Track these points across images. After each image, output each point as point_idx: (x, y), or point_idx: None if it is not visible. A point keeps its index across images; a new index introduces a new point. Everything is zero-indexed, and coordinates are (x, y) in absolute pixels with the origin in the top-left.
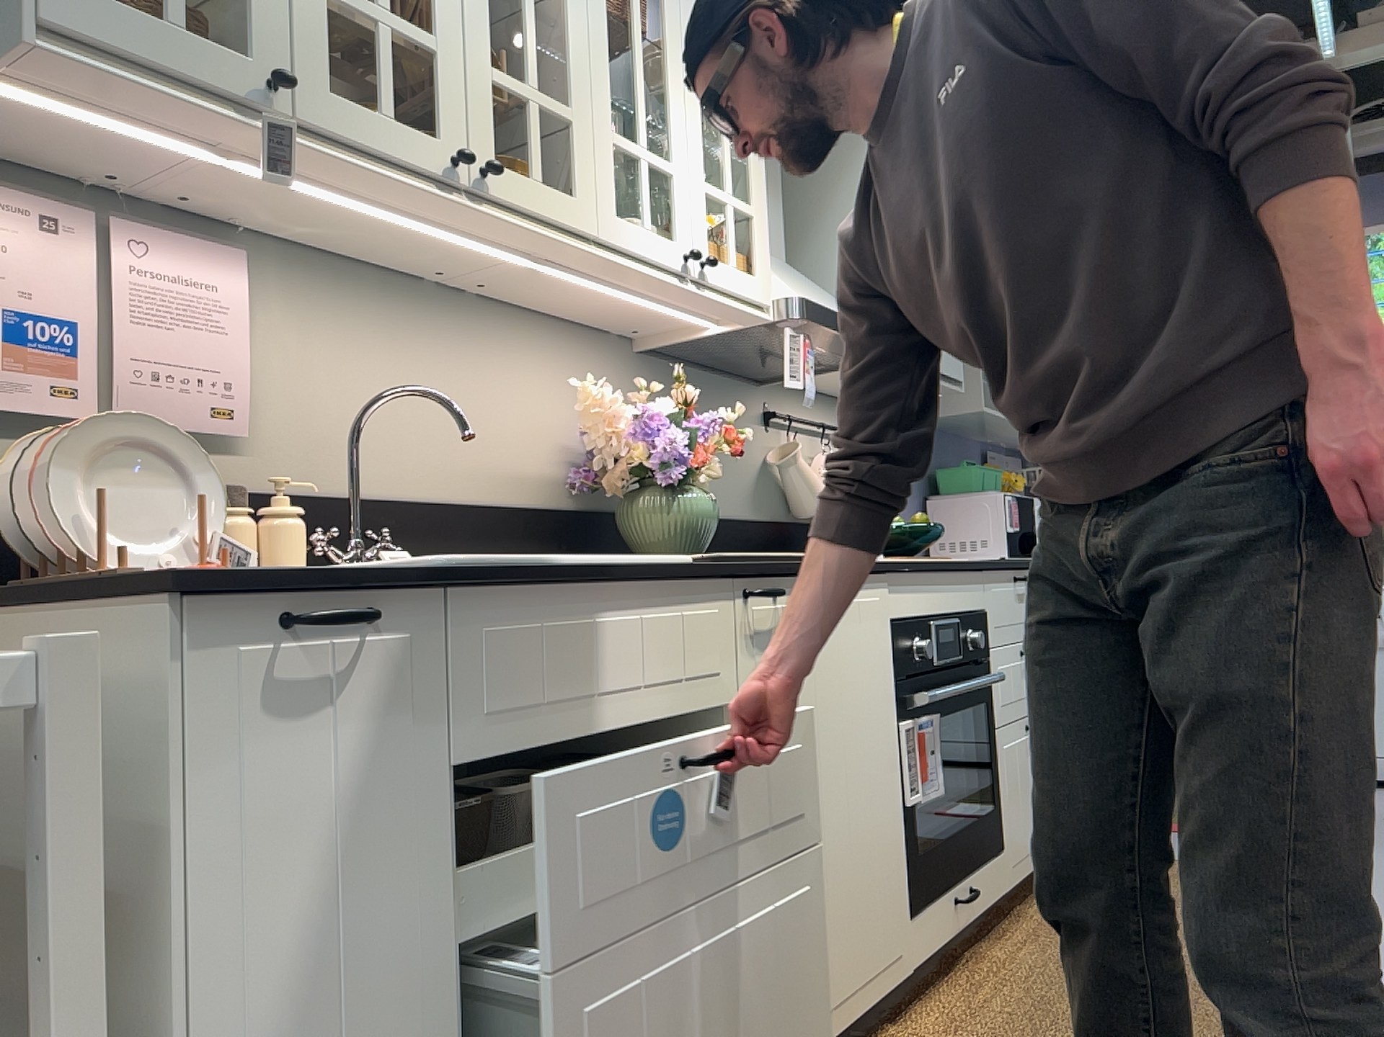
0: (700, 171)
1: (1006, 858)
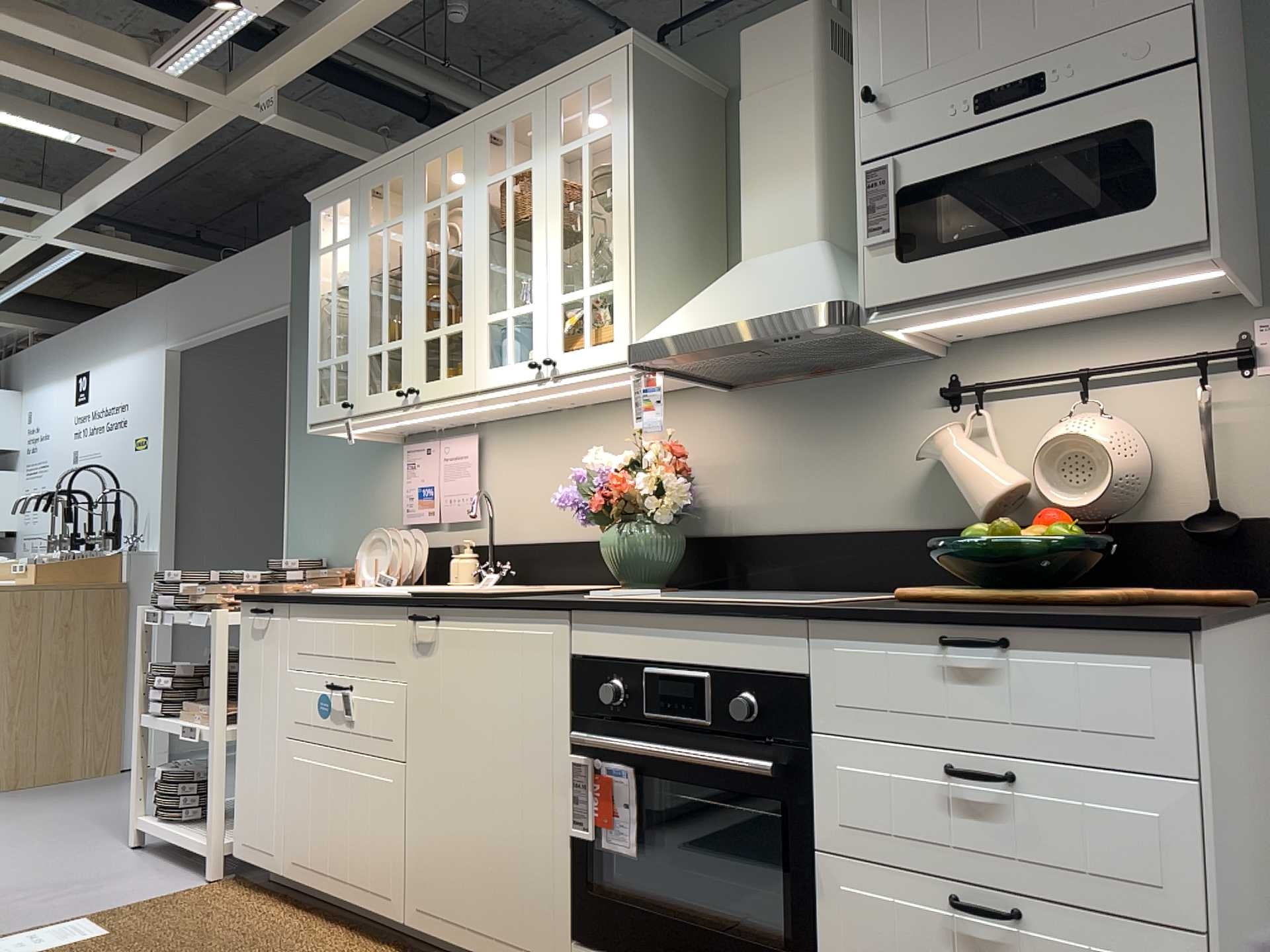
0: (554, 290)
1: None
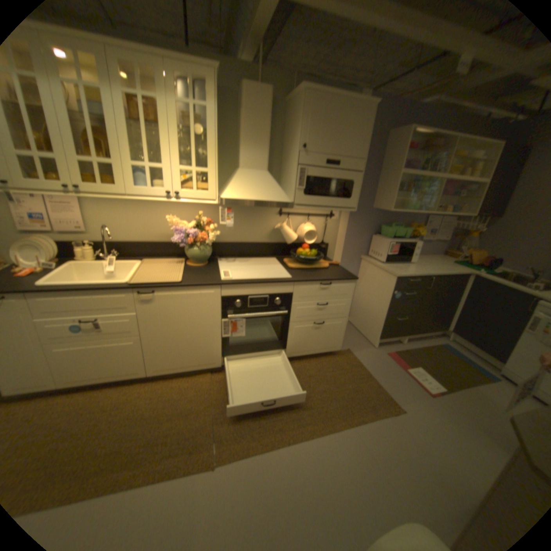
0: (176, 165)
1: (286, 352)
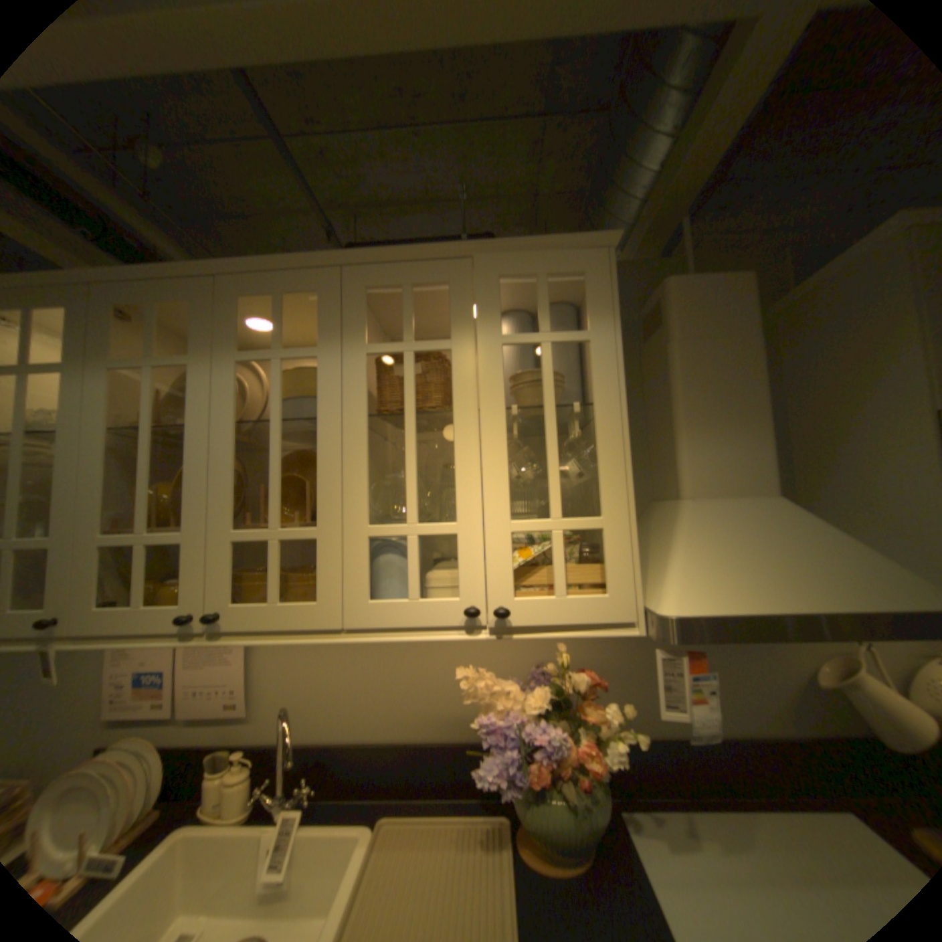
0: (500, 513)
1: None
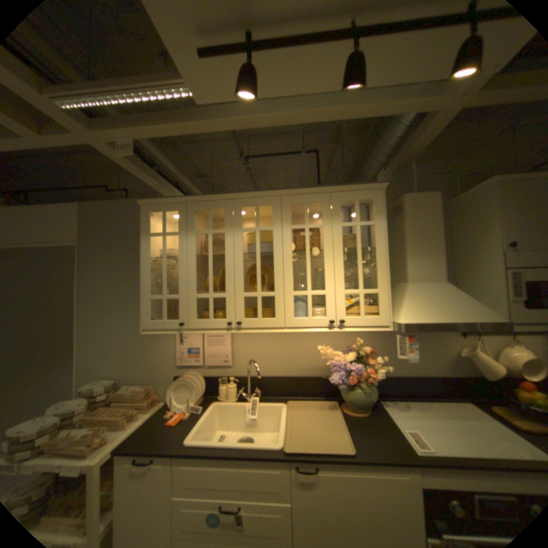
0: (341, 287)
1: None
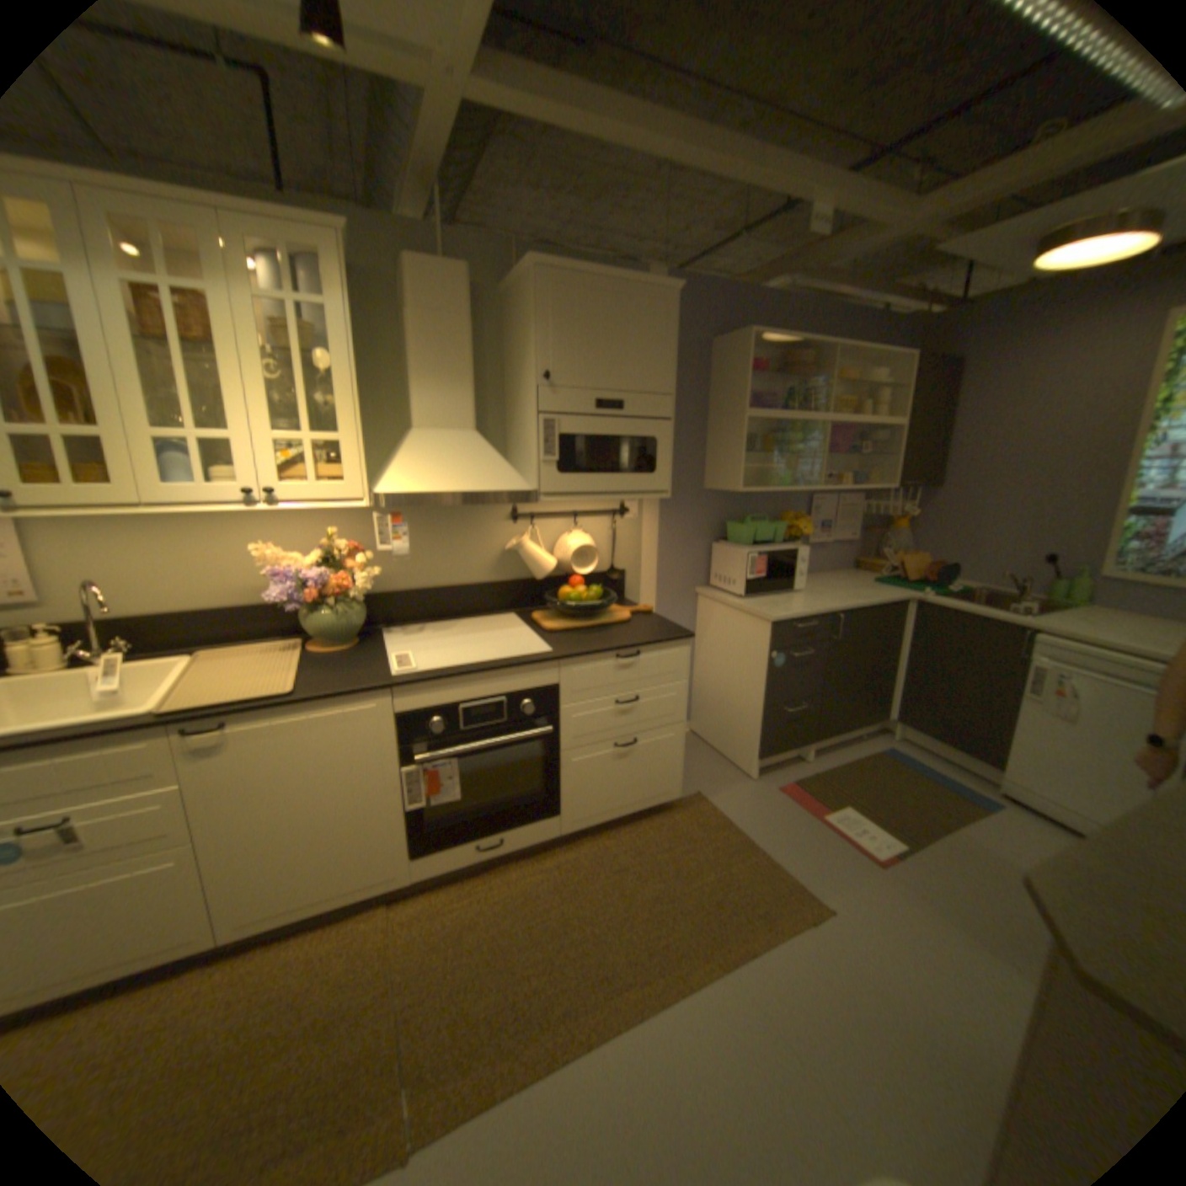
0: (264, 428)
1: (561, 820)
